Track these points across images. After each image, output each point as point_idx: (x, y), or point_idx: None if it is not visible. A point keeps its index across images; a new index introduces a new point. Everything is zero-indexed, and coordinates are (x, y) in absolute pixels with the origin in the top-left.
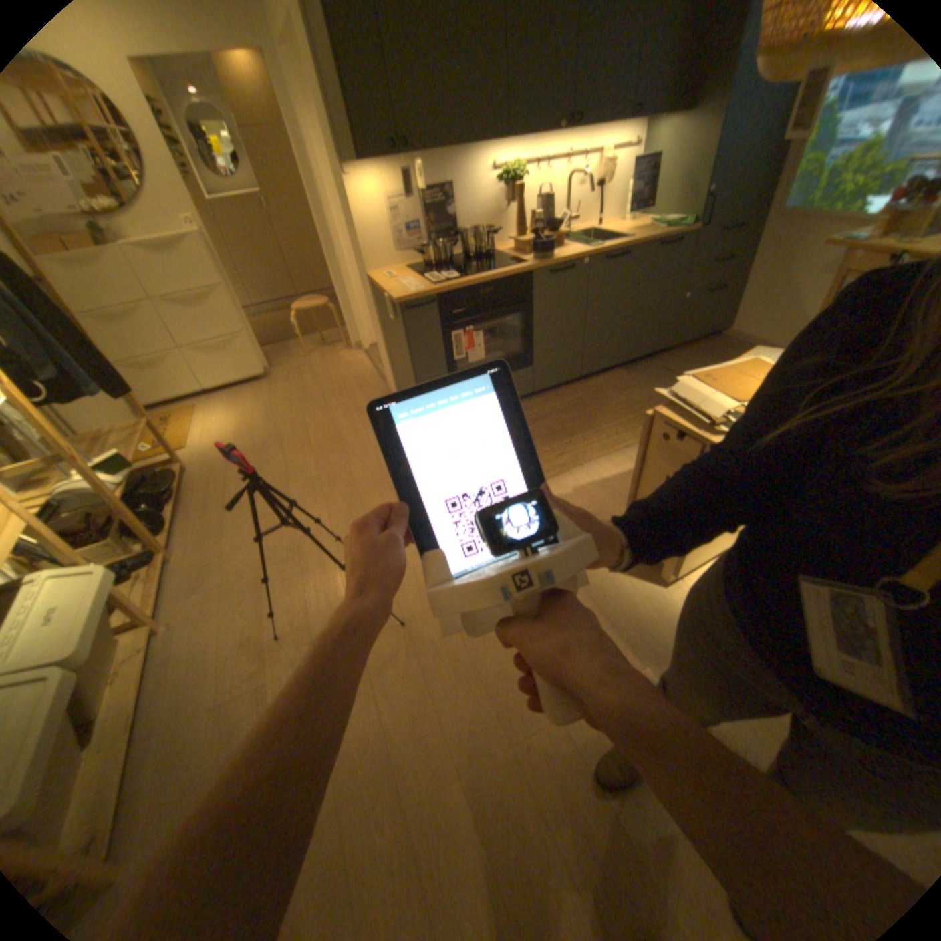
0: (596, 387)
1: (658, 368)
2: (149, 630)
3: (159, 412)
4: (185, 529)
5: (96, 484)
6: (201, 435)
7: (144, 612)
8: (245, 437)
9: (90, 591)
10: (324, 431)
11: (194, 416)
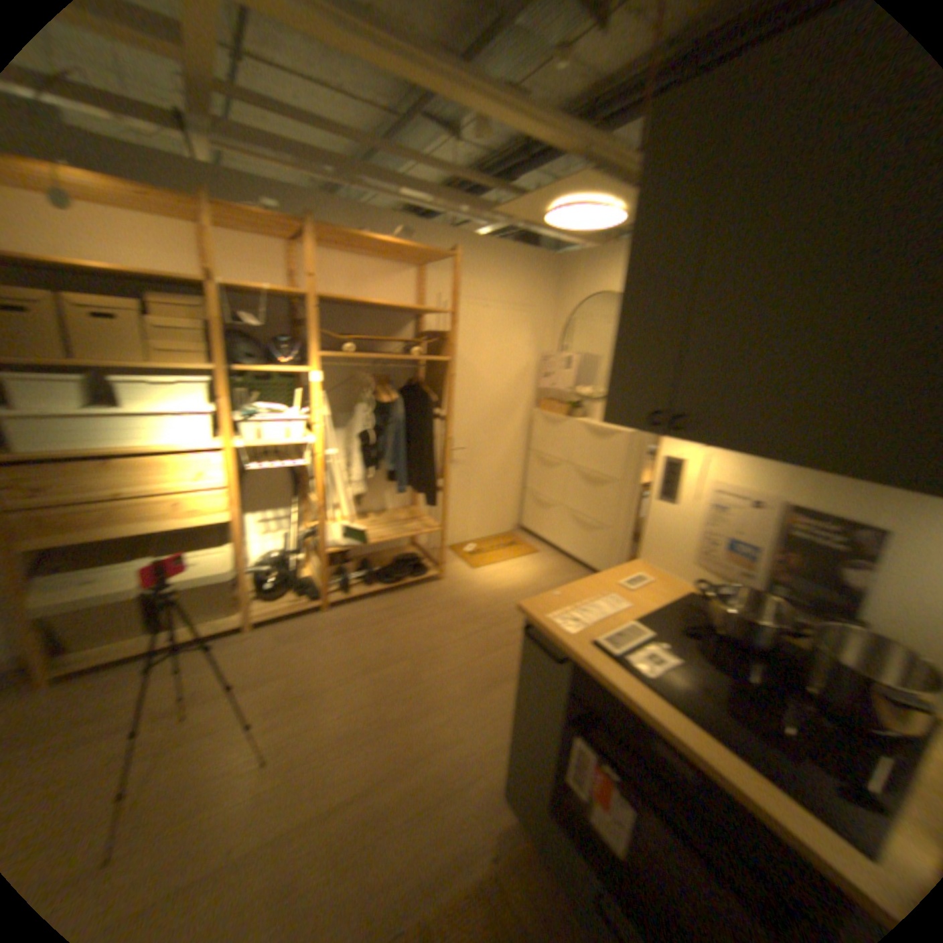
0: None
1: None
2: (238, 630)
3: (524, 538)
4: (360, 609)
5: (317, 536)
6: (493, 572)
7: (256, 620)
8: (494, 600)
9: (203, 576)
10: (511, 664)
11: (522, 557)
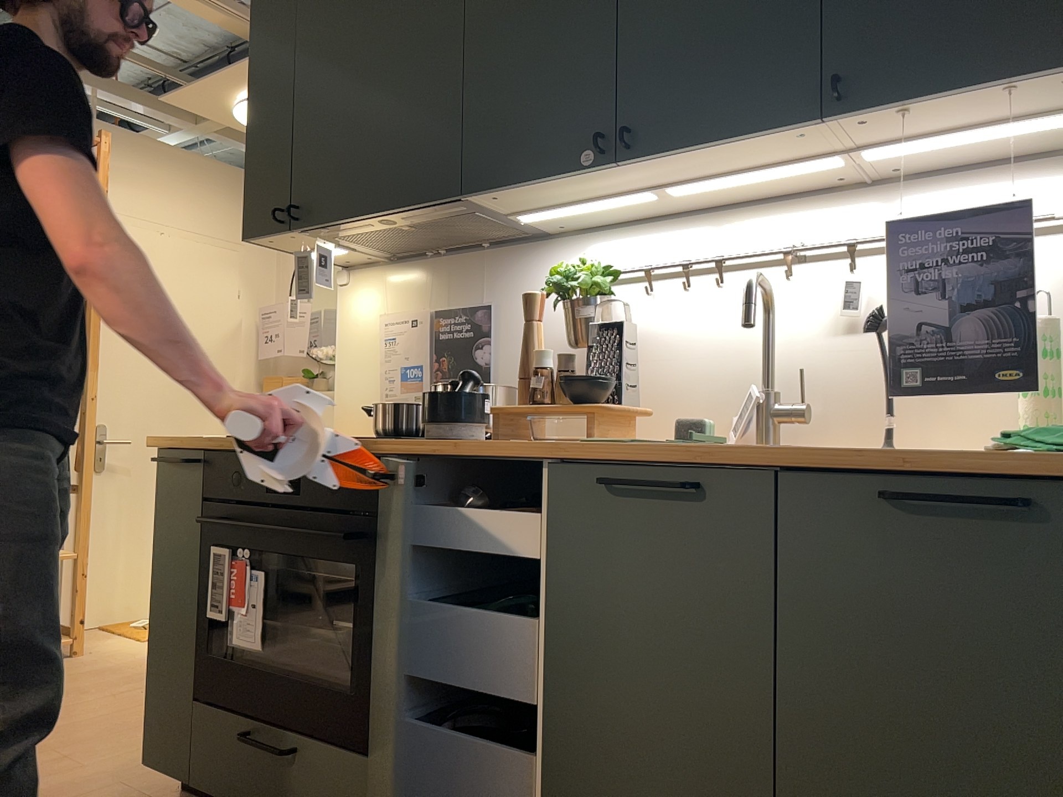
0: None
1: None
2: None
3: None
4: None
5: None
6: None
7: None
8: None
9: None
10: None
11: None
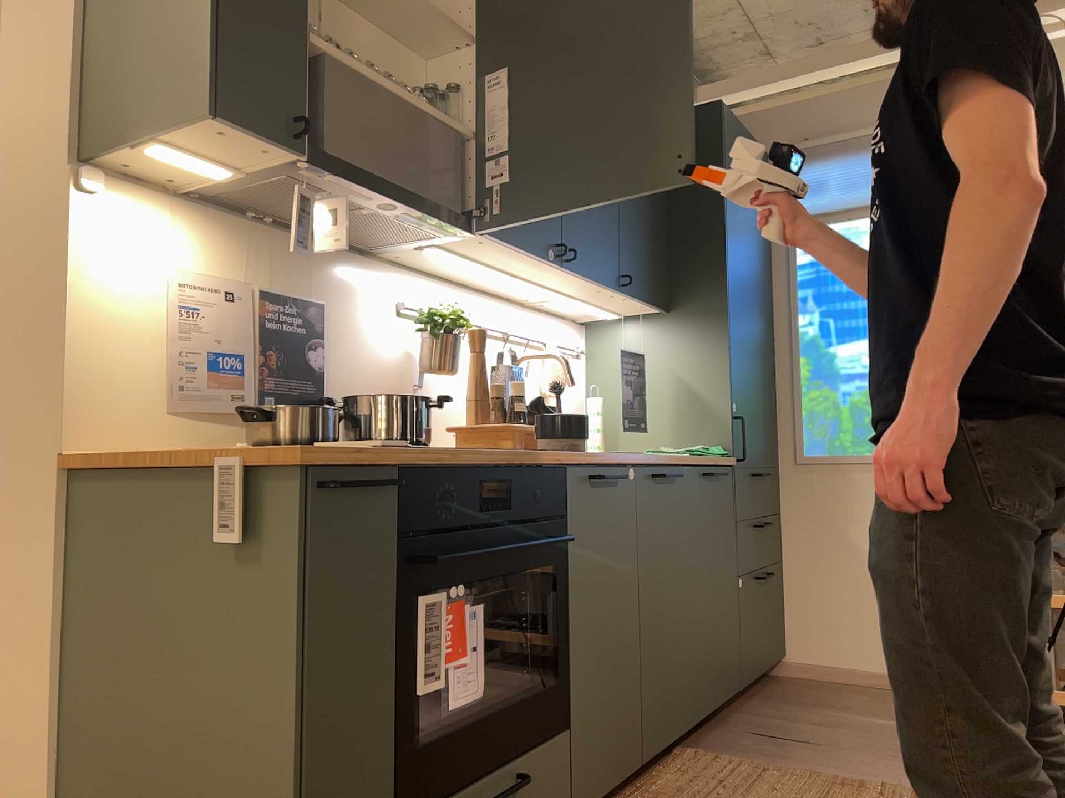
0: (685, 788)
1: (751, 734)
2: None
3: None
4: None
5: None
6: None
7: None
8: None
9: None
10: None
11: None
